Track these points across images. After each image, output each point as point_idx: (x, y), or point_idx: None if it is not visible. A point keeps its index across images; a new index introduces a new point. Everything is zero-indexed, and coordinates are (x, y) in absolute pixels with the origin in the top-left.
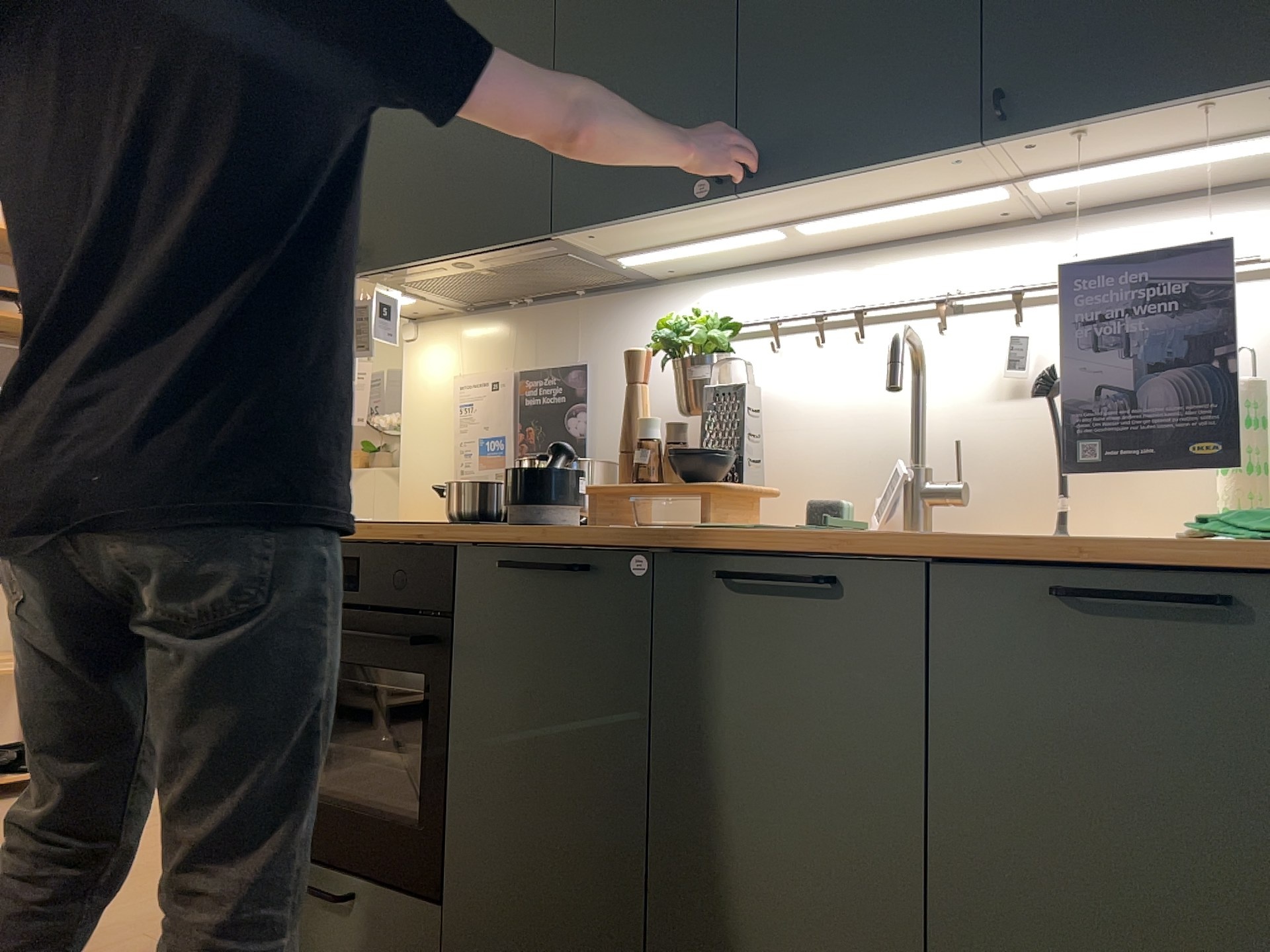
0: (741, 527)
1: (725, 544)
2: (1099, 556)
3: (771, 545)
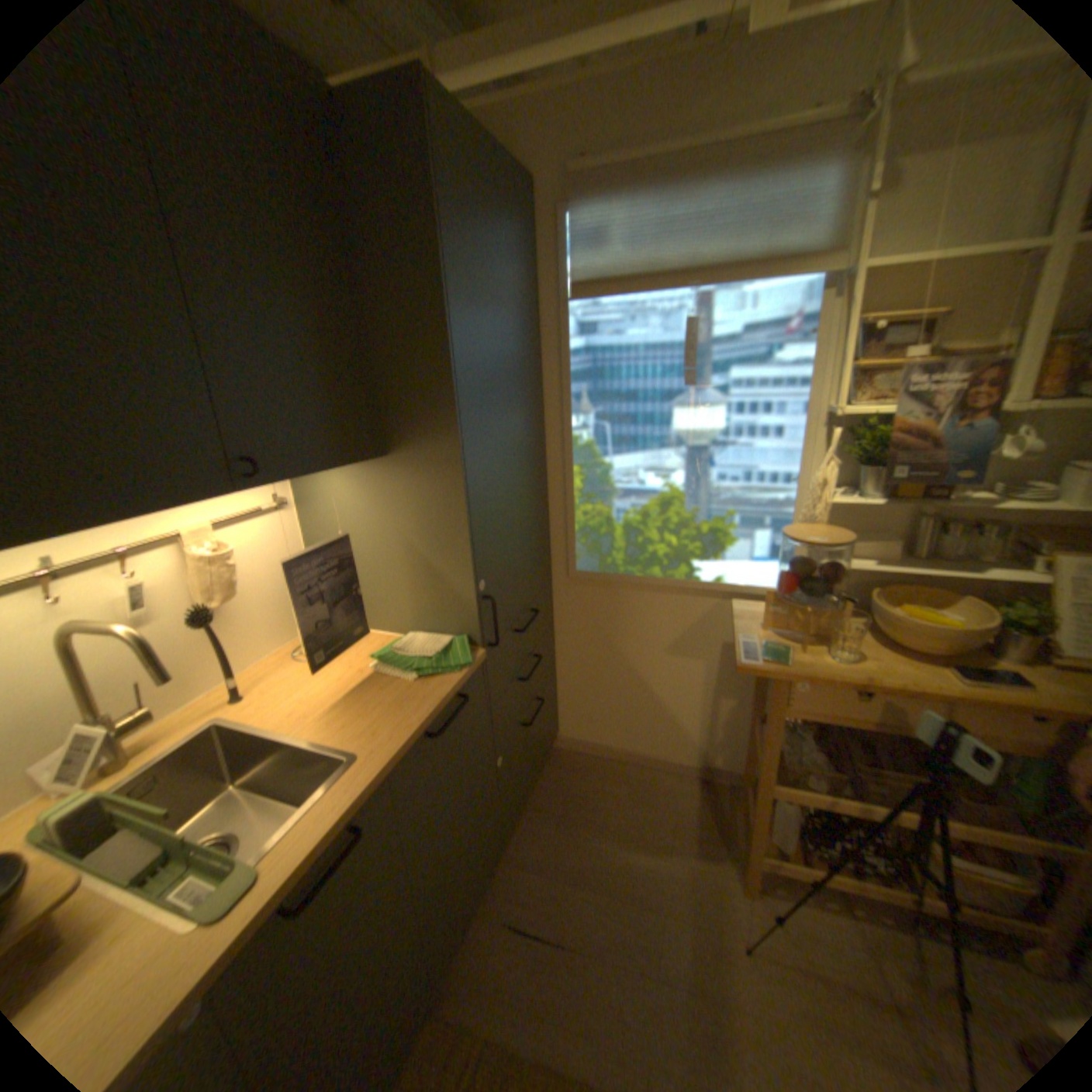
0: (252, 876)
1: (282, 895)
2: (437, 712)
3: (299, 859)
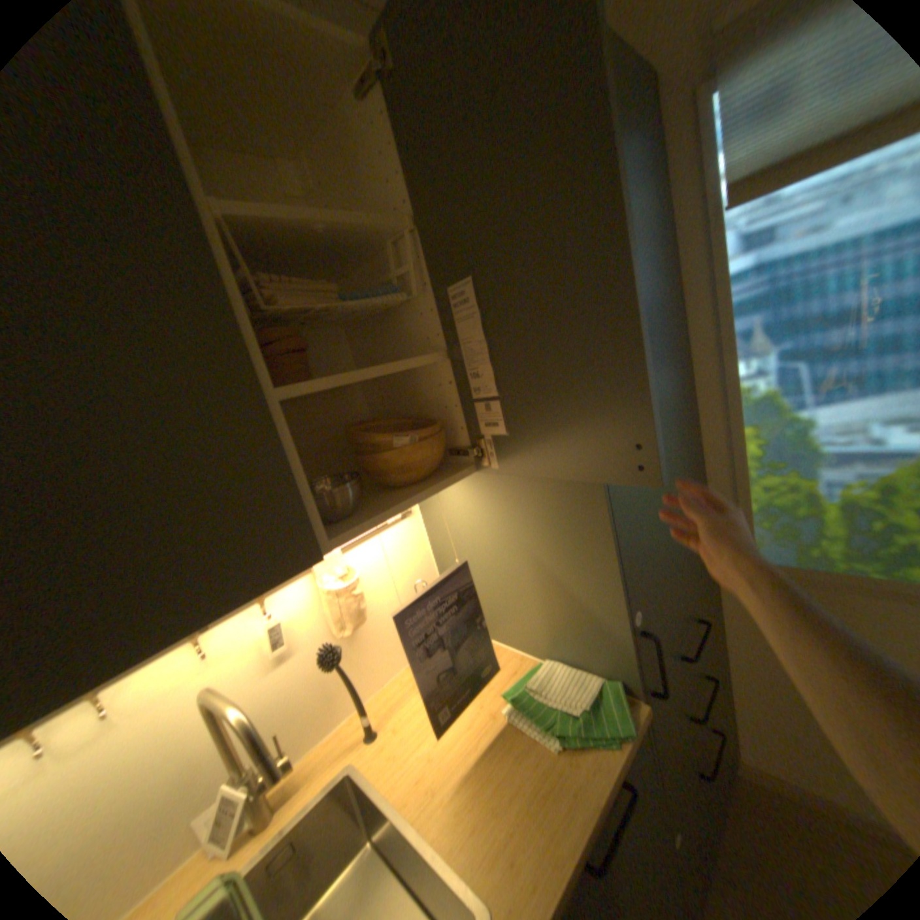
0: None
1: None
2: (597, 831)
3: None
